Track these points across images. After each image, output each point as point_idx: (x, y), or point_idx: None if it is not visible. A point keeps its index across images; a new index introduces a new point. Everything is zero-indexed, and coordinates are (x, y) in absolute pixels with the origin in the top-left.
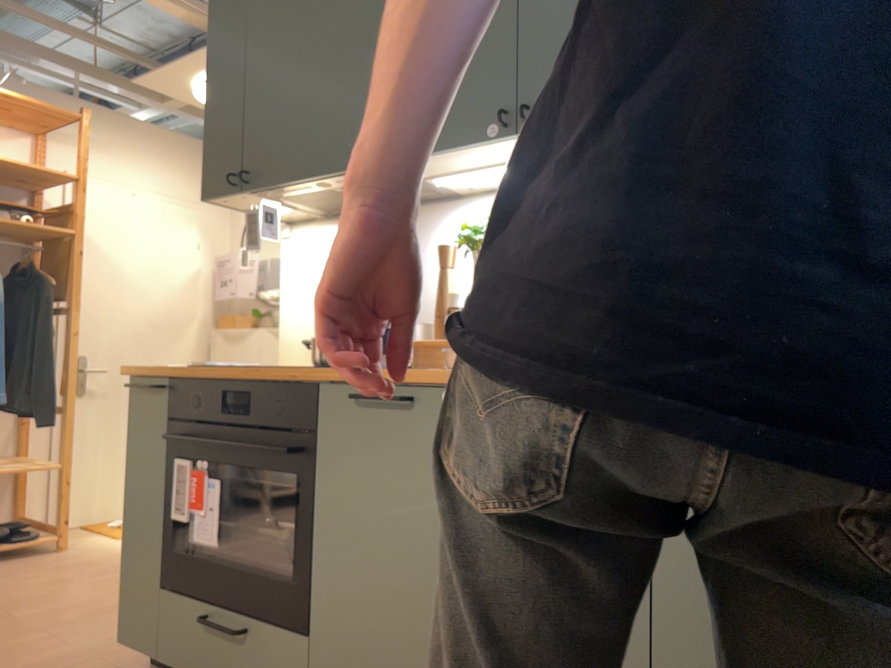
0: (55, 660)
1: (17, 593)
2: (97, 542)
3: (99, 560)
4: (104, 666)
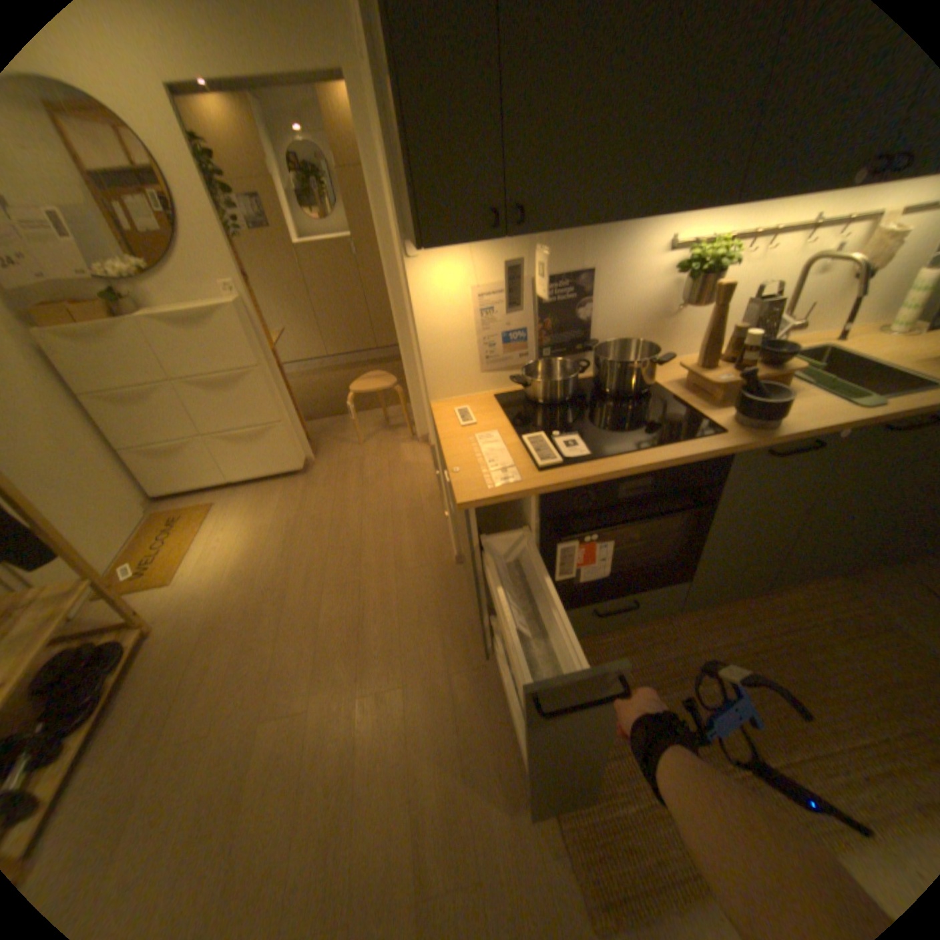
0: (426, 701)
1: (235, 695)
2: (153, 601)
3: (216, 614)
4: (465, 674)
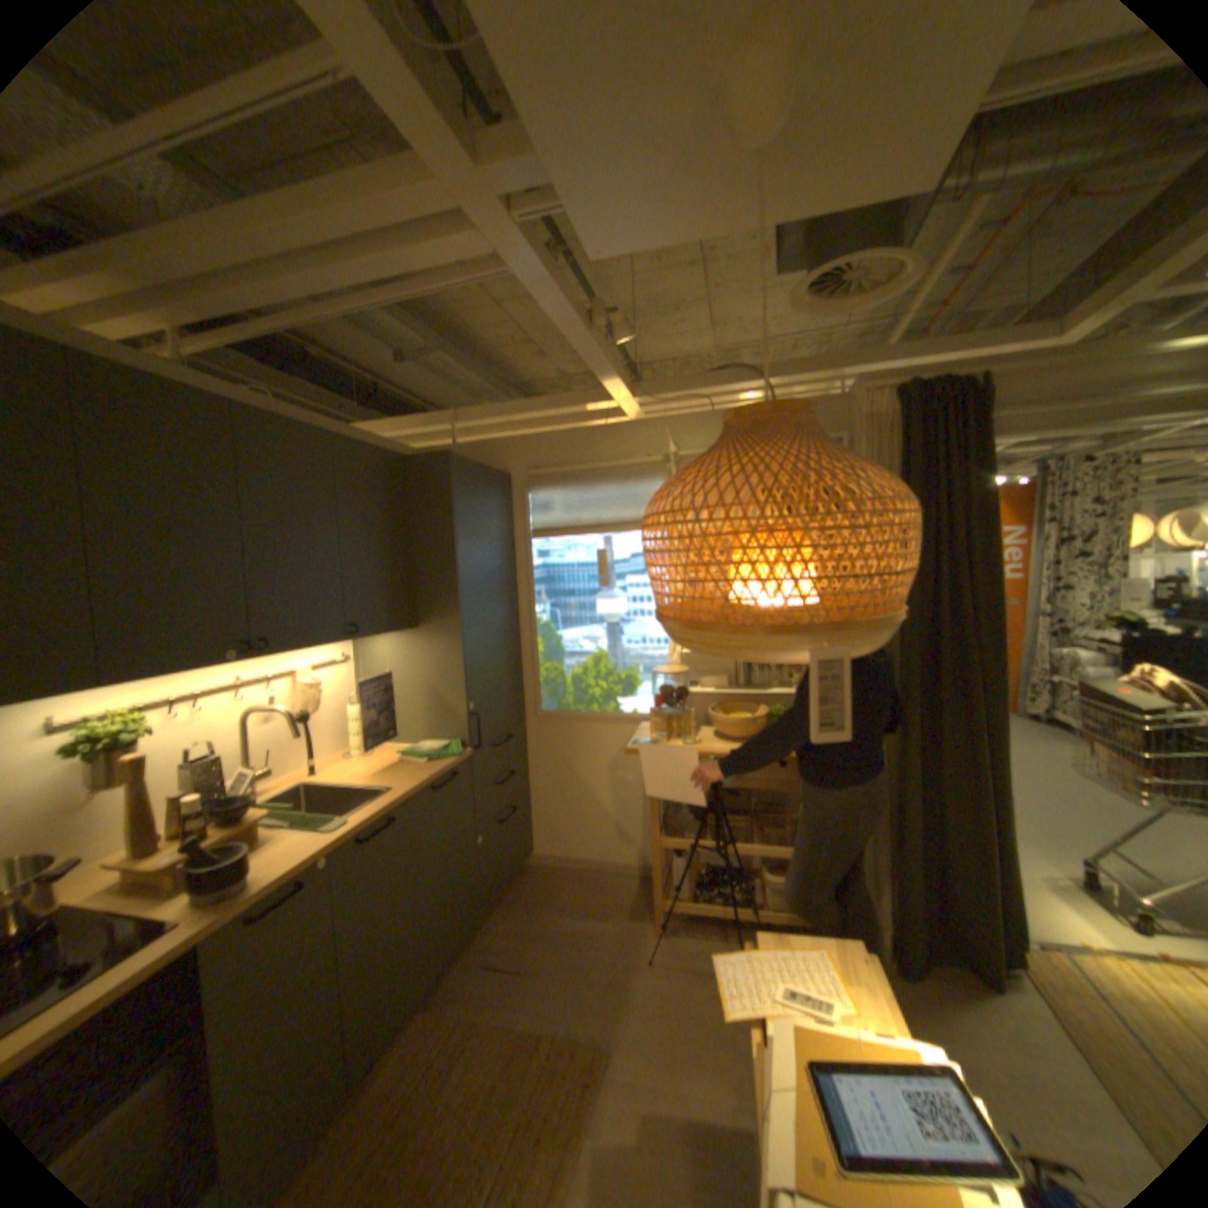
0: None
1: None
2: None
3: None
4: None
